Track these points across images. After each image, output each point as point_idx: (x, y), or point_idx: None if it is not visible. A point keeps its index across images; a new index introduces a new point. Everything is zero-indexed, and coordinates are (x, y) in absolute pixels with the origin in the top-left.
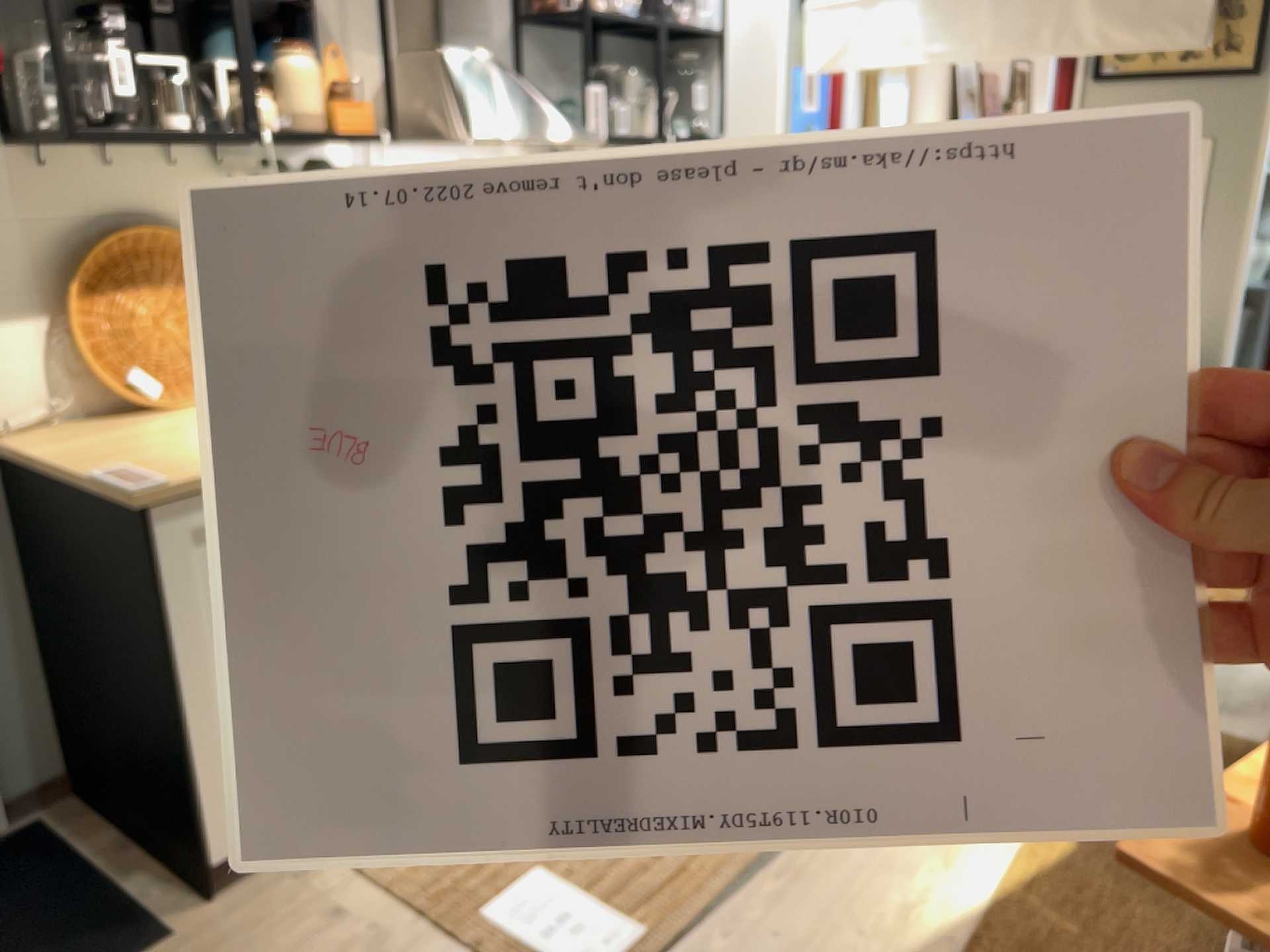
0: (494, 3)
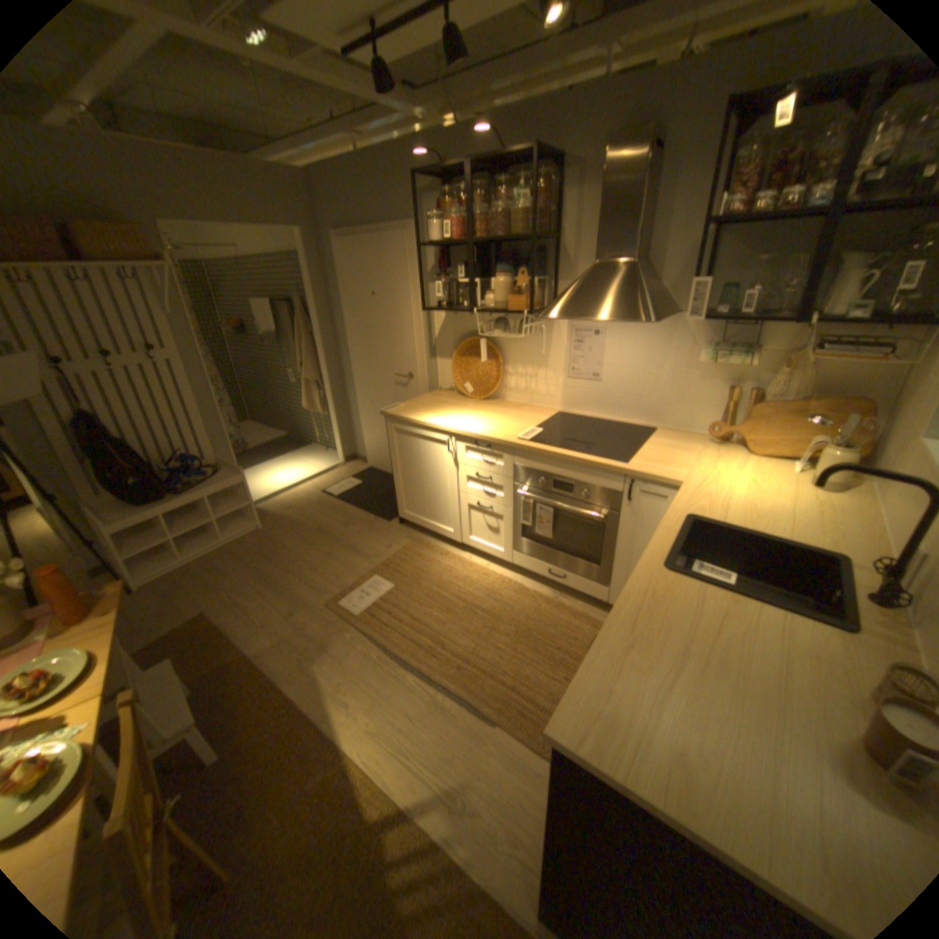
0: (698, 215)
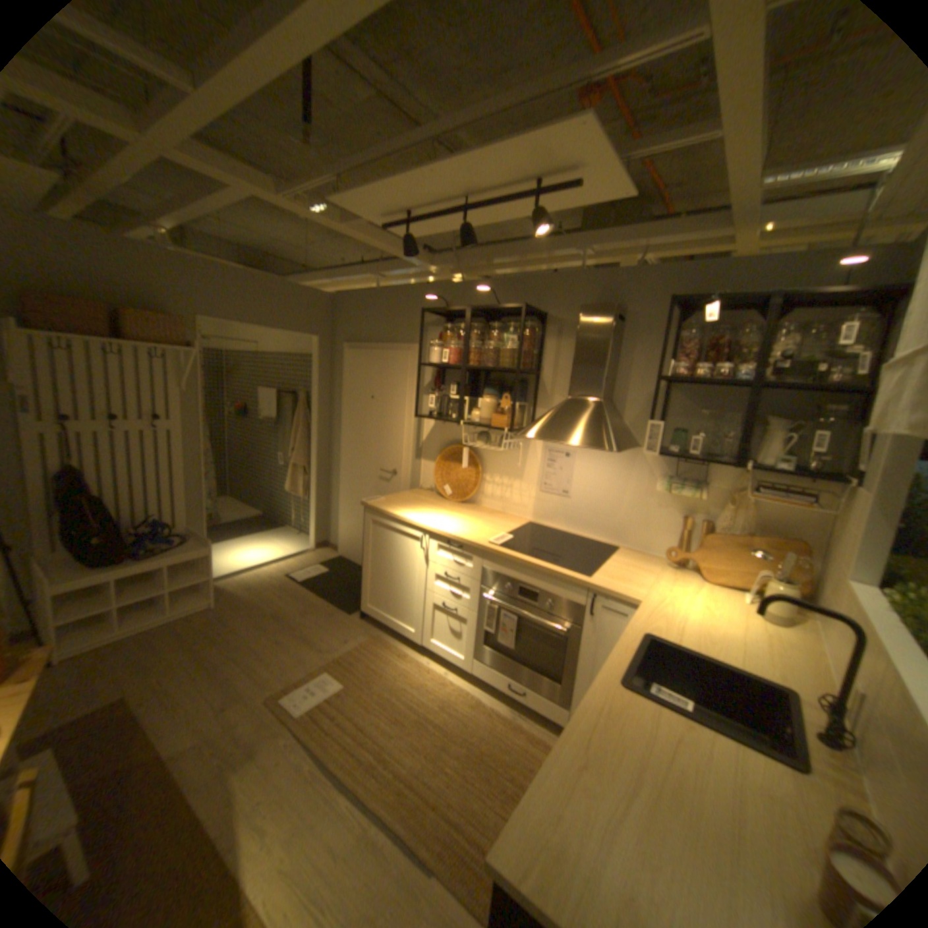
0: (652, 373)
